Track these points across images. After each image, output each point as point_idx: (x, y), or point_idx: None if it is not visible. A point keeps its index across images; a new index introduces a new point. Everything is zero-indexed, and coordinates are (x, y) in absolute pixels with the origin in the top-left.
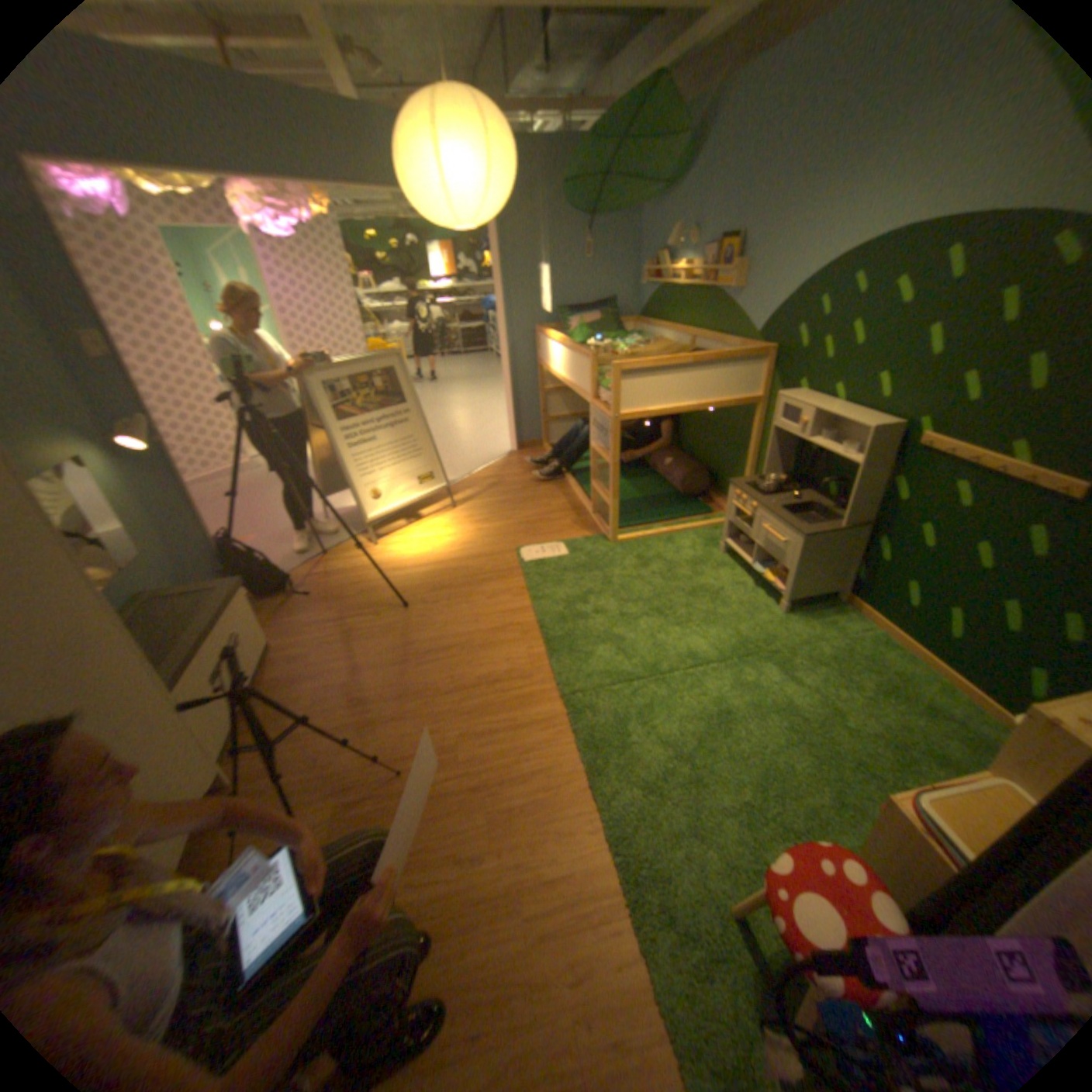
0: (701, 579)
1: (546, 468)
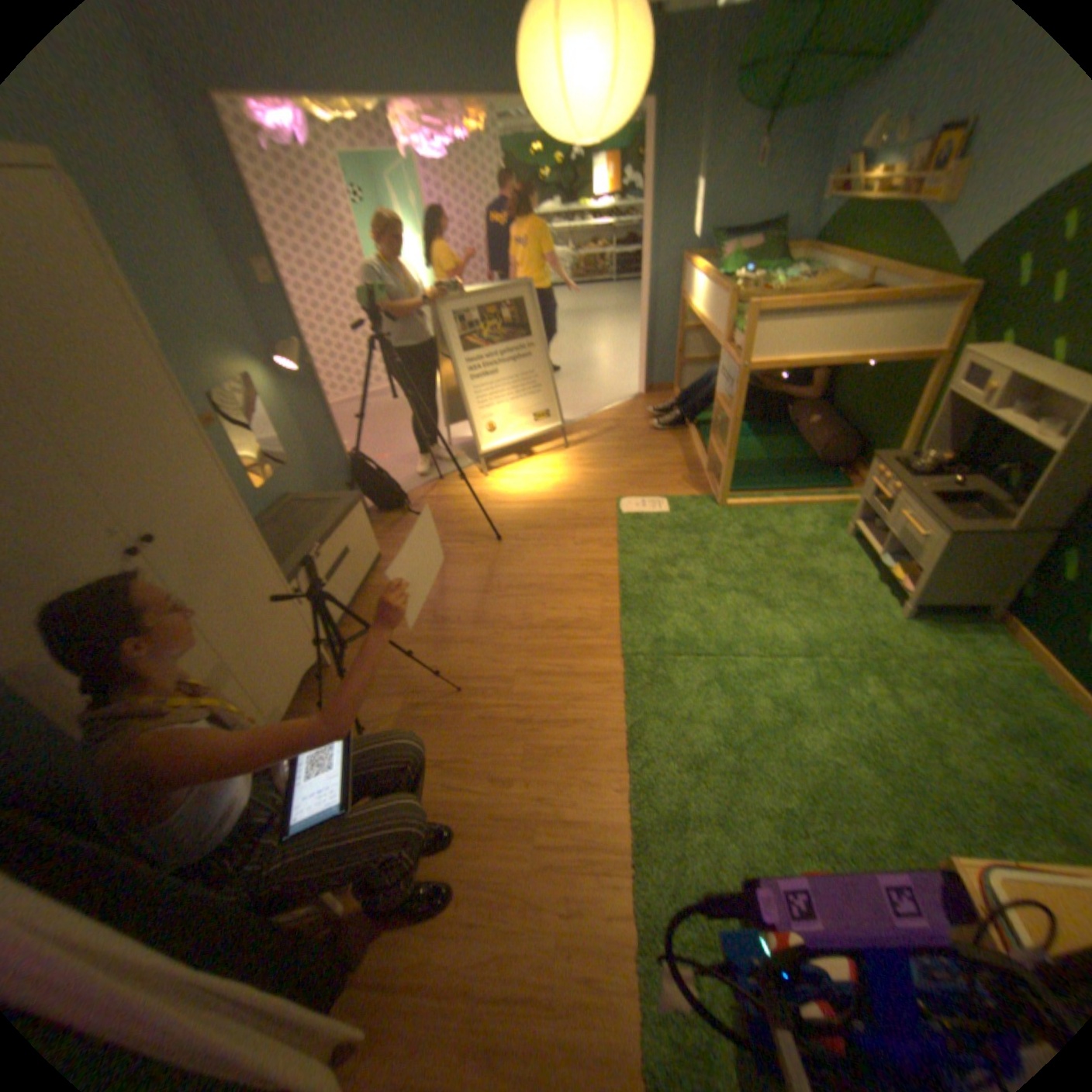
0: (813, 561)
1: (670, 415)
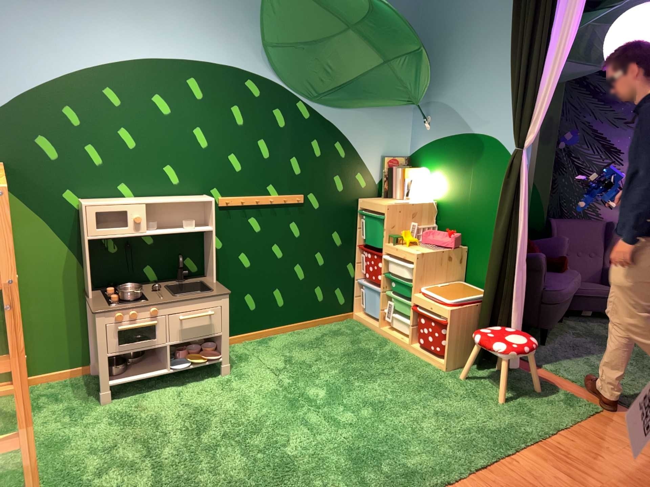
0: (164, 414)
1: None
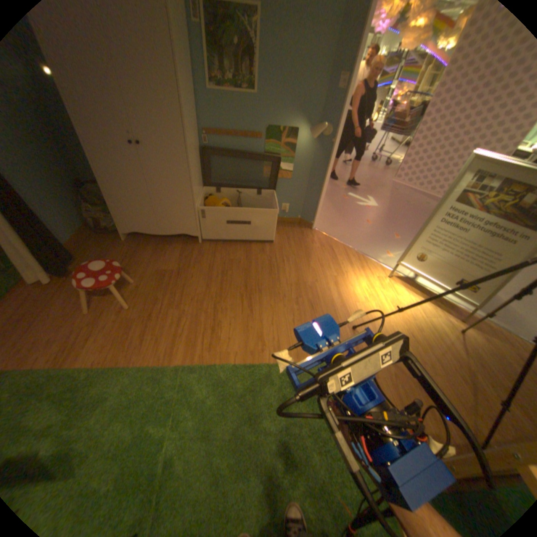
0: None
1: None
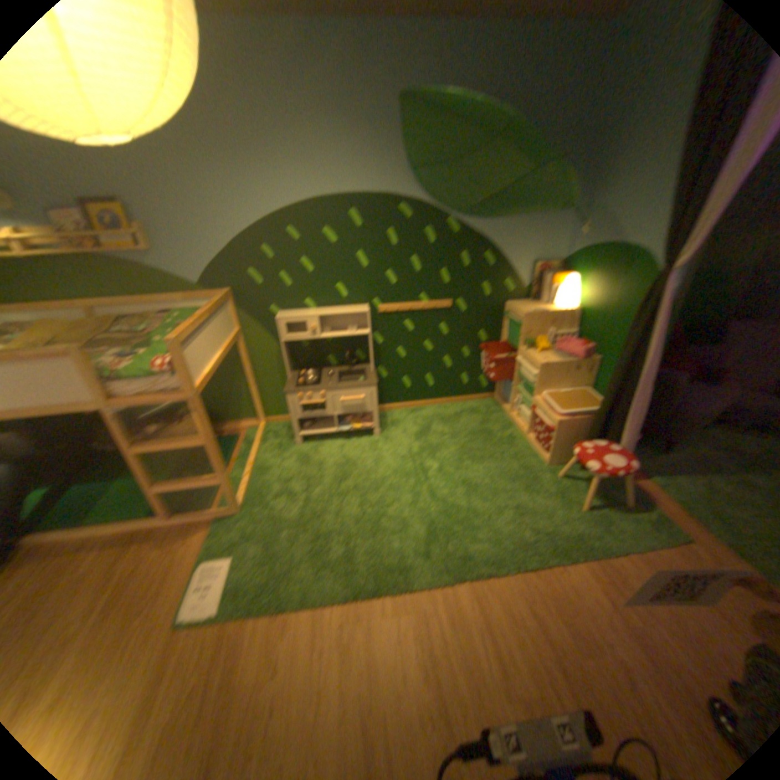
0: (323, 464)
1: None
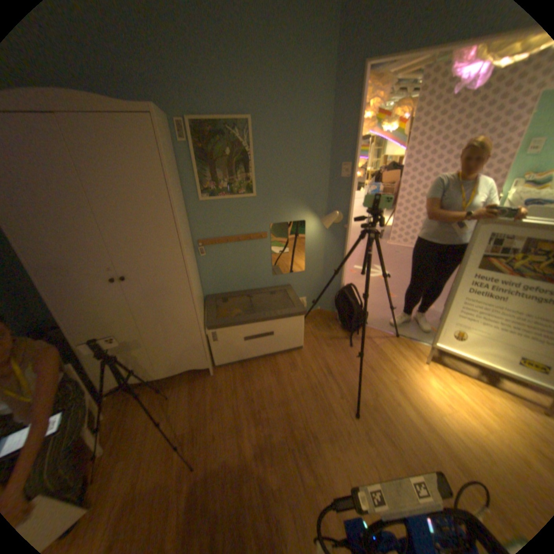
0: None
1: None
